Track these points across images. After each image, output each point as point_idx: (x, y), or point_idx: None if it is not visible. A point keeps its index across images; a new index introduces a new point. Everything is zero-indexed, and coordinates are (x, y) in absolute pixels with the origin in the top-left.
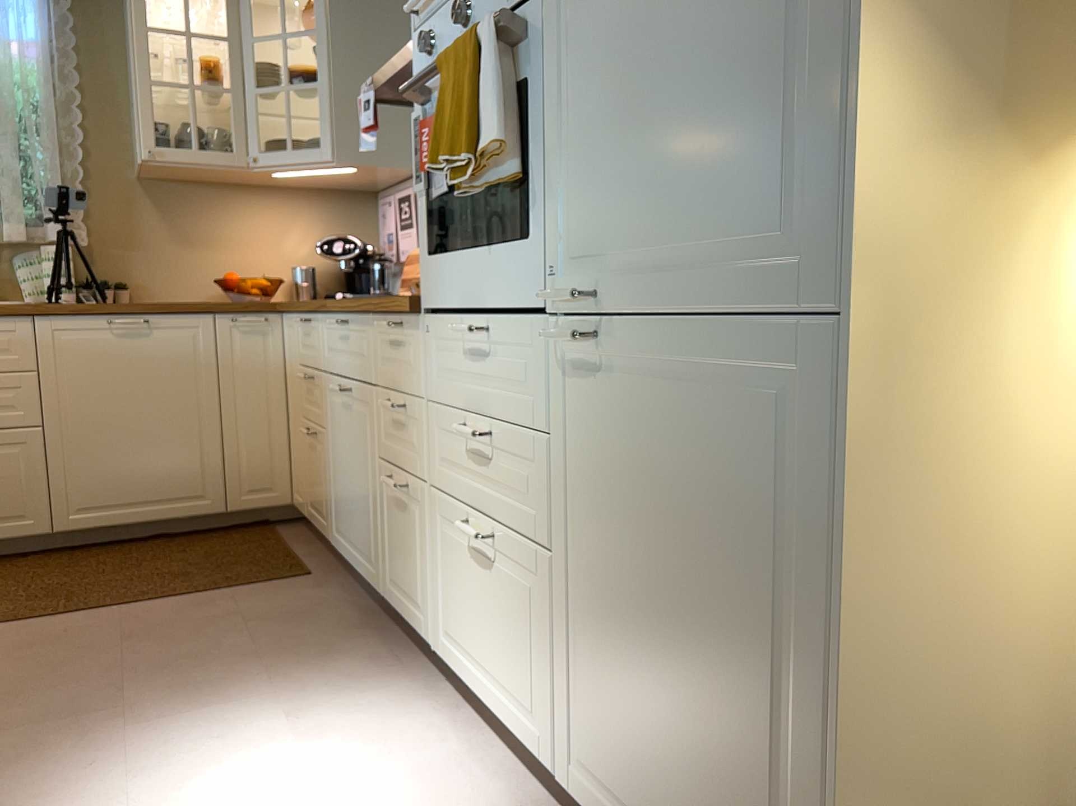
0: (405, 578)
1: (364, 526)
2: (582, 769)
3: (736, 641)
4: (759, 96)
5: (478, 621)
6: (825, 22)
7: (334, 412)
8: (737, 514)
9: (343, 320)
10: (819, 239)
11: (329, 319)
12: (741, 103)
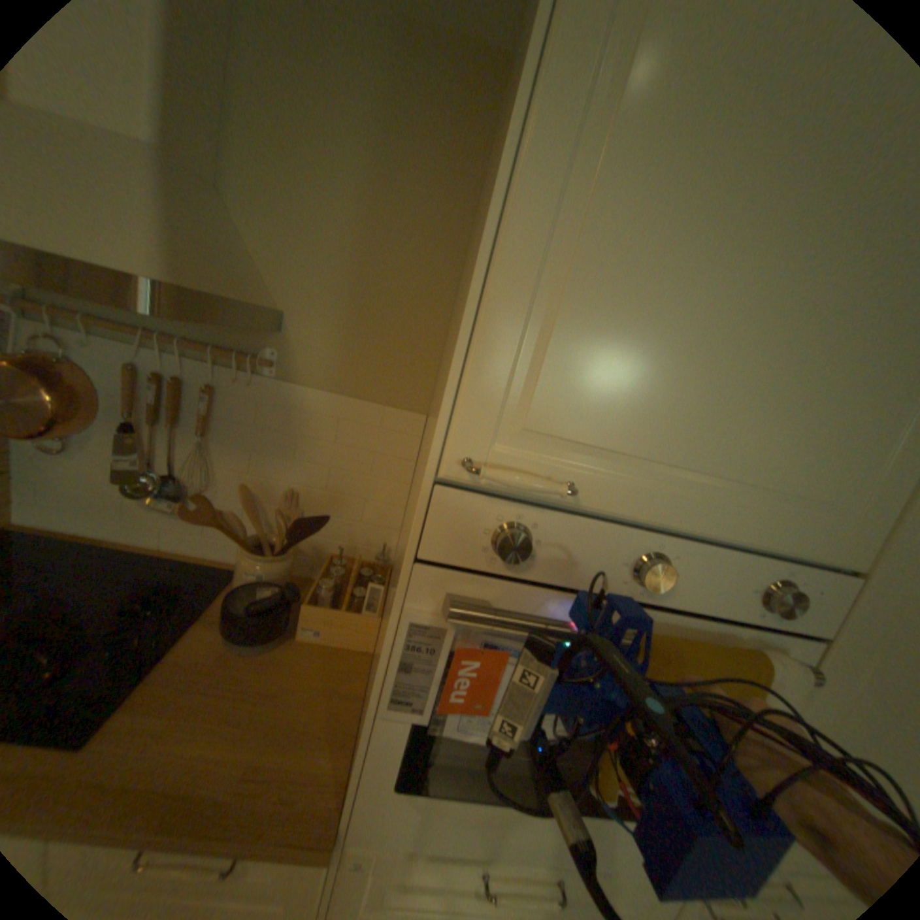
0: None
1: None
2: None
3: None
4: None
5: None
6: None
7: None
8: None
9: None
10: None
11: None
12: None
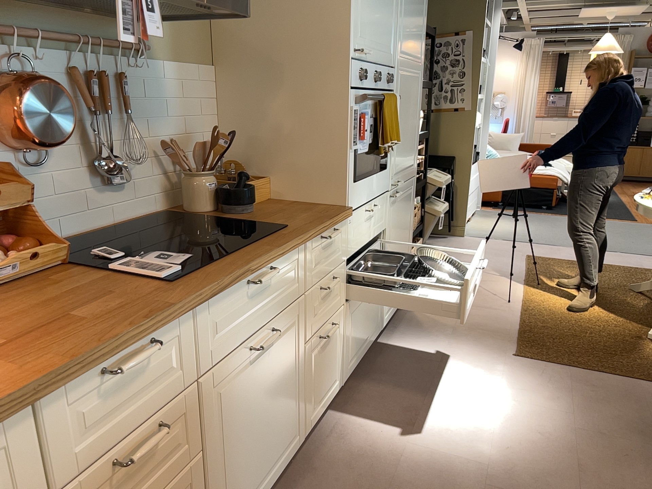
0: (326, 381)
1: (285, 421)
2: (385, 312)
3: (405, 239)
4: (412, 140)
5: (362, 325)
6: (415, 131)
7: (234, 391)
8: (406, 215)
9: (272, 268)
10: (413, 164)
11: (230, 292)
12: (411, 141)
